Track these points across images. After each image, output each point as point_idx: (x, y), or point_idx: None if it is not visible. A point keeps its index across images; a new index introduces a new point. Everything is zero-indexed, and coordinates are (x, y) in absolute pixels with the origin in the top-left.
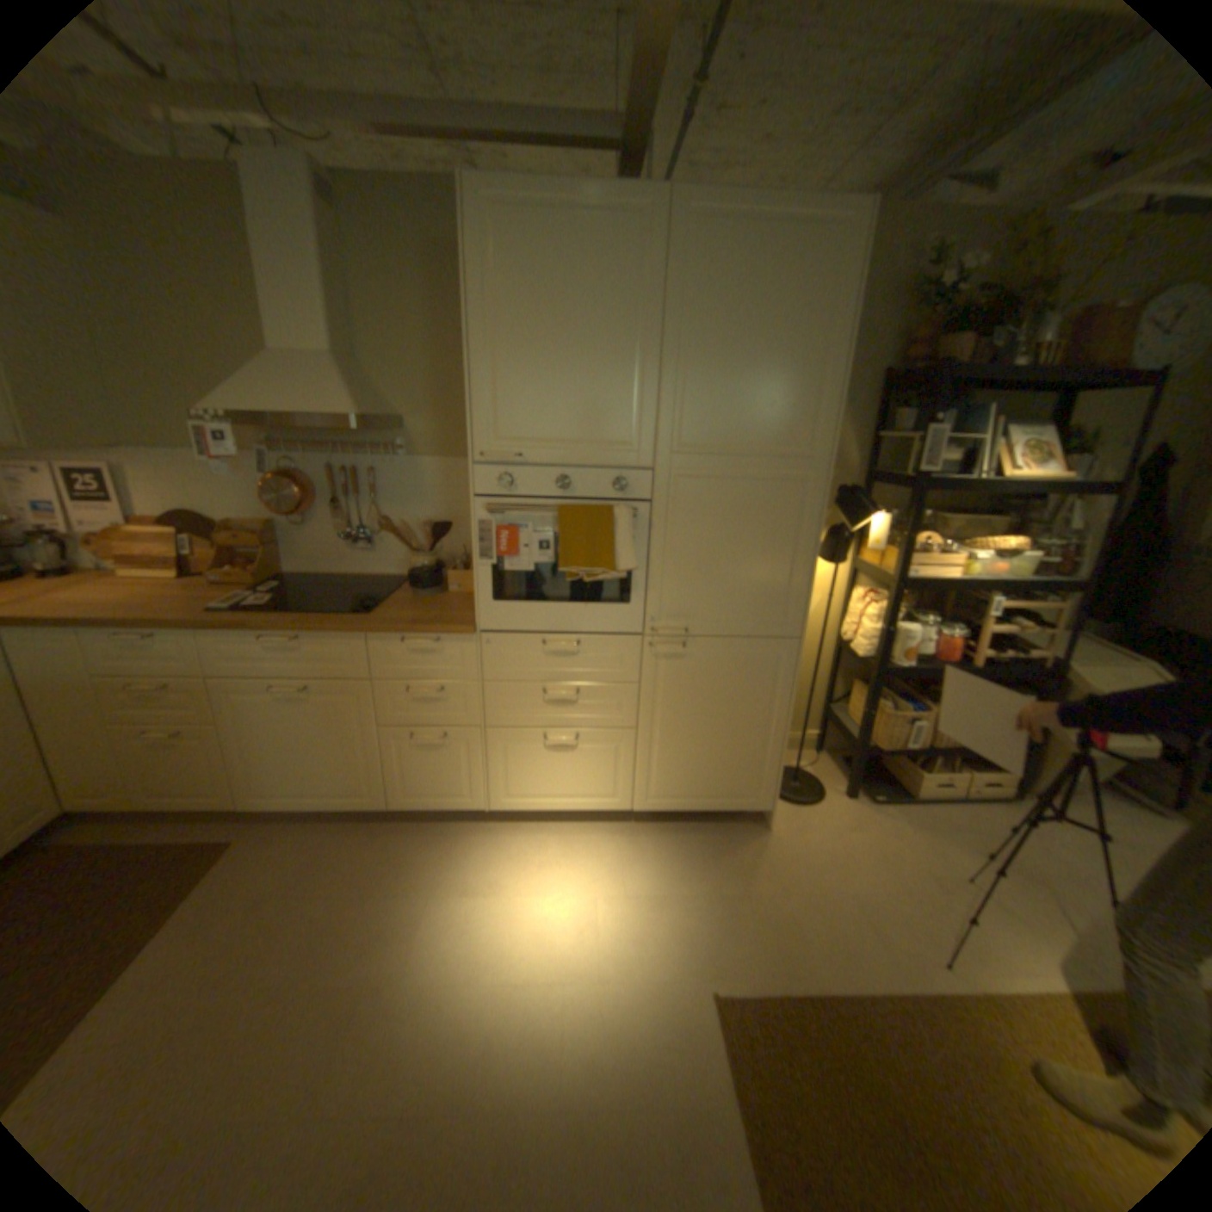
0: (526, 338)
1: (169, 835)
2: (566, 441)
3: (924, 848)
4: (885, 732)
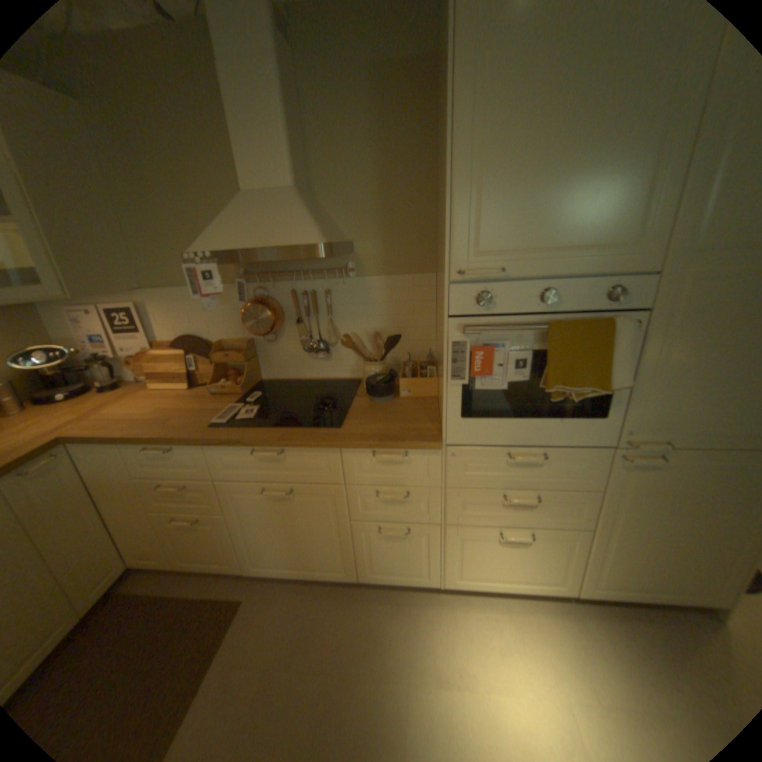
0: (523, 126)
1: (197, 589)
2: (557, 248)
3: None
4: None
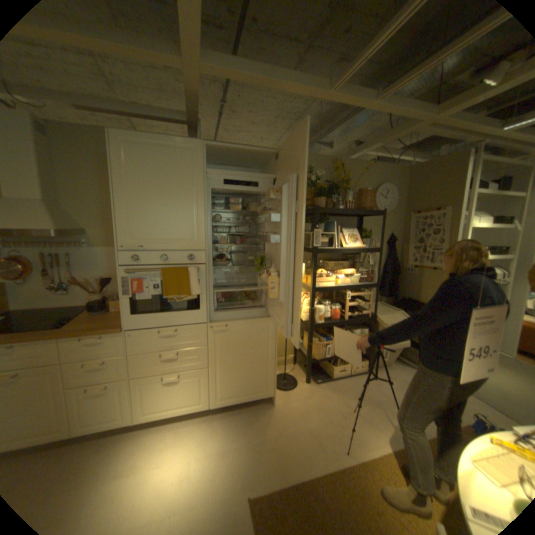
0: (142, 196)
1: None
2: (163, 240)
3: (336, 400)
4: (316, 352)
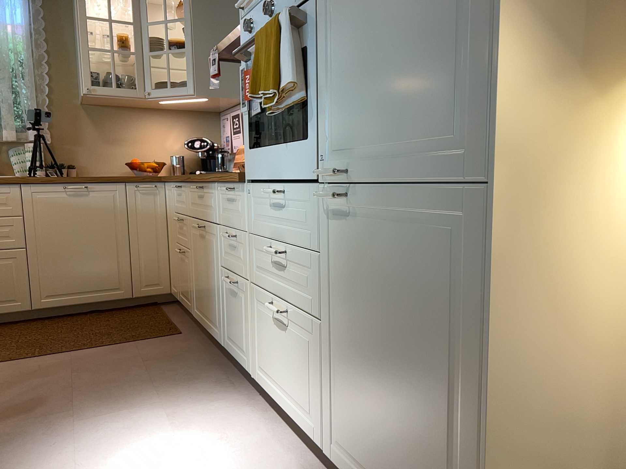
0: None
1: (180, 320)
2: None
3: None
4: None
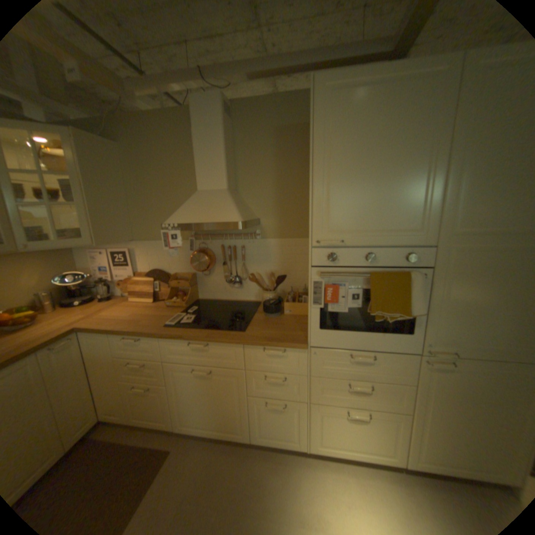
0: (351, 168)
1: (142, 439)
2: (374, 230)
3: None
4: None
